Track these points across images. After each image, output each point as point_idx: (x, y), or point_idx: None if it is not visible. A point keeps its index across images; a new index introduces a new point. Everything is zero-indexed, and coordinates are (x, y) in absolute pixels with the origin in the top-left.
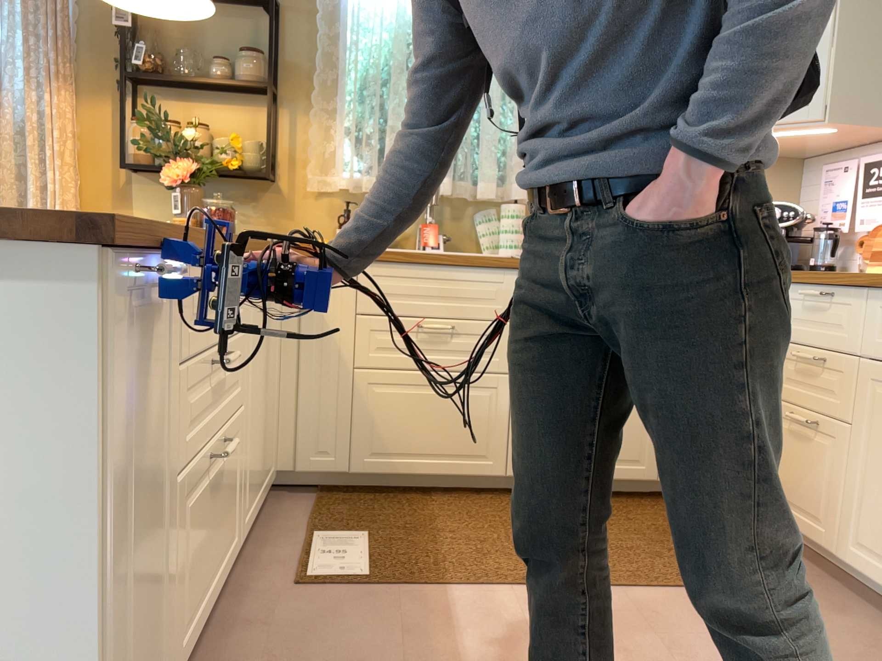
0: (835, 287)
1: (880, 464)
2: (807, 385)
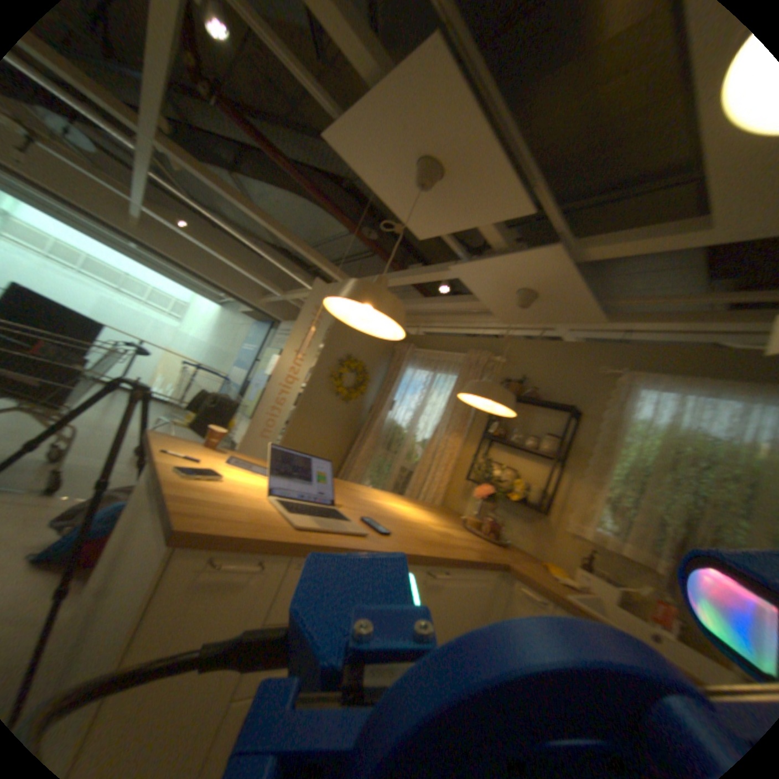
0: None
1: None
2: None
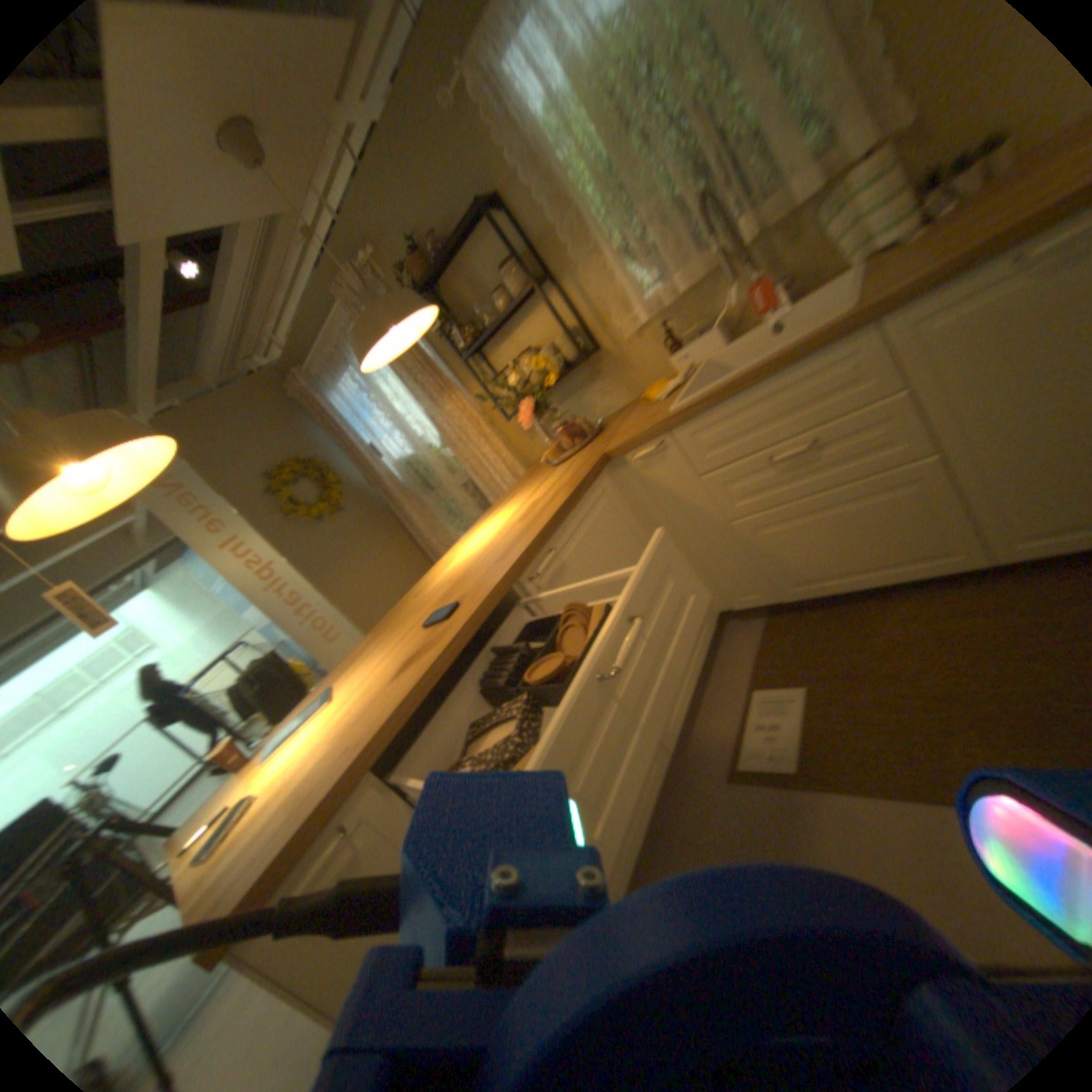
0: None
1: None
2: None
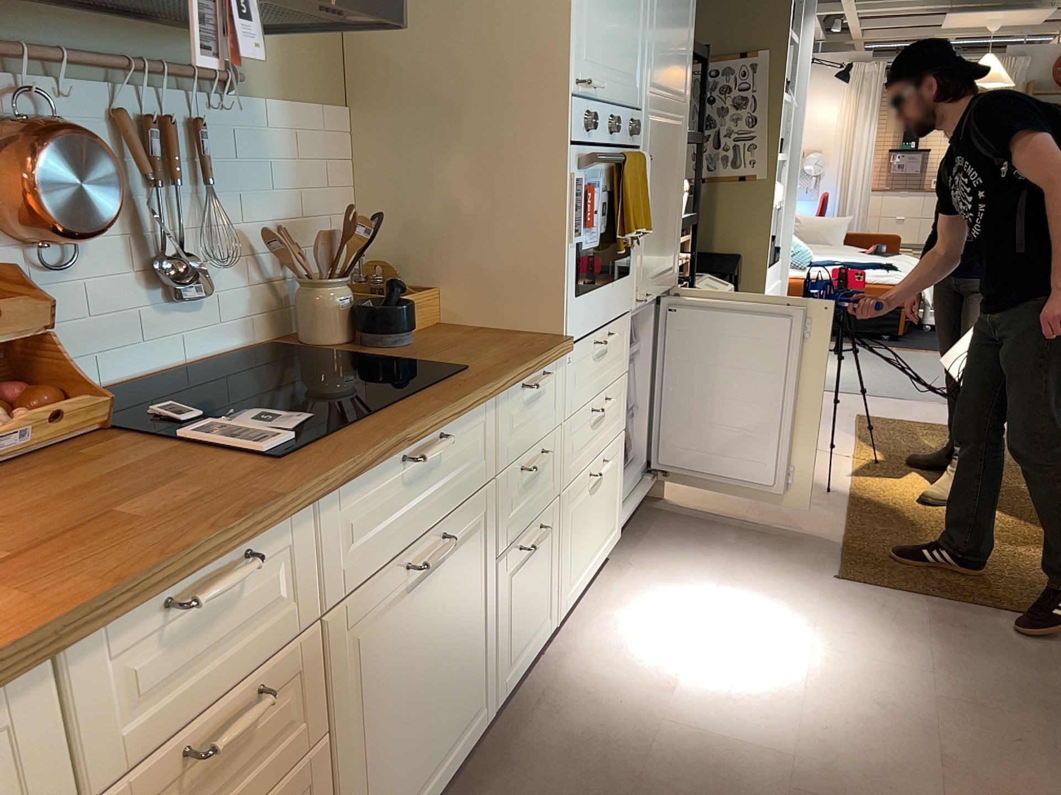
0: (269, 531)
1: (376, 720)
2: (221, 785)
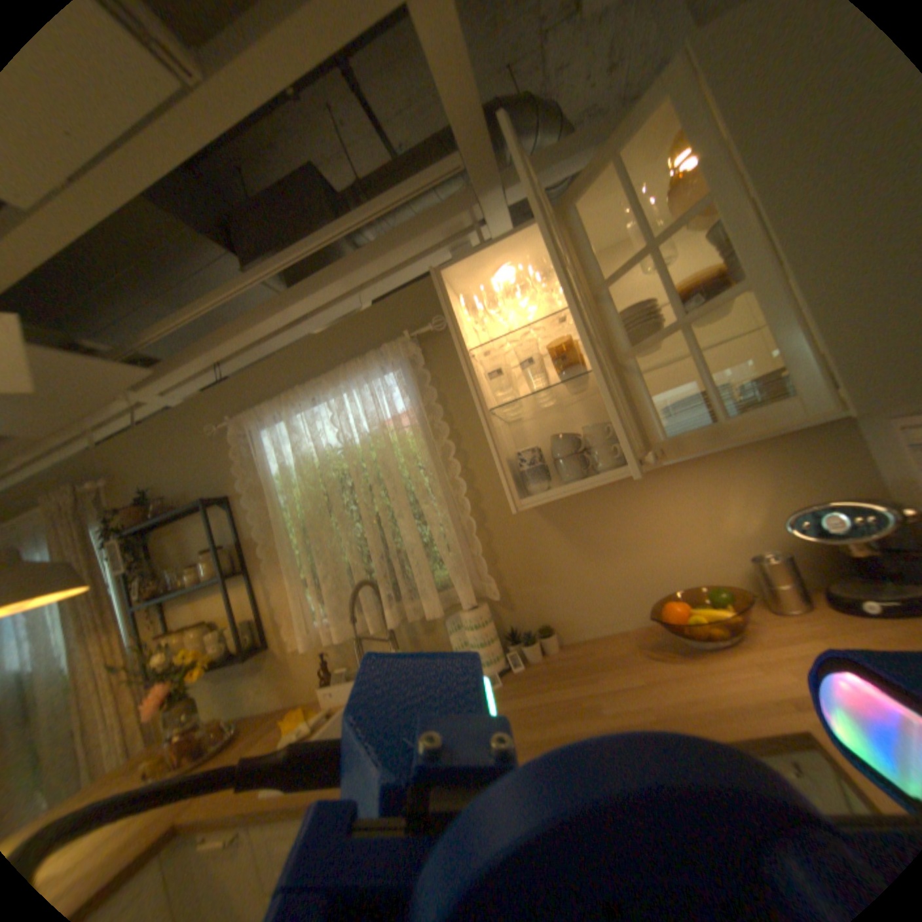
0: None
1: None
2: None
